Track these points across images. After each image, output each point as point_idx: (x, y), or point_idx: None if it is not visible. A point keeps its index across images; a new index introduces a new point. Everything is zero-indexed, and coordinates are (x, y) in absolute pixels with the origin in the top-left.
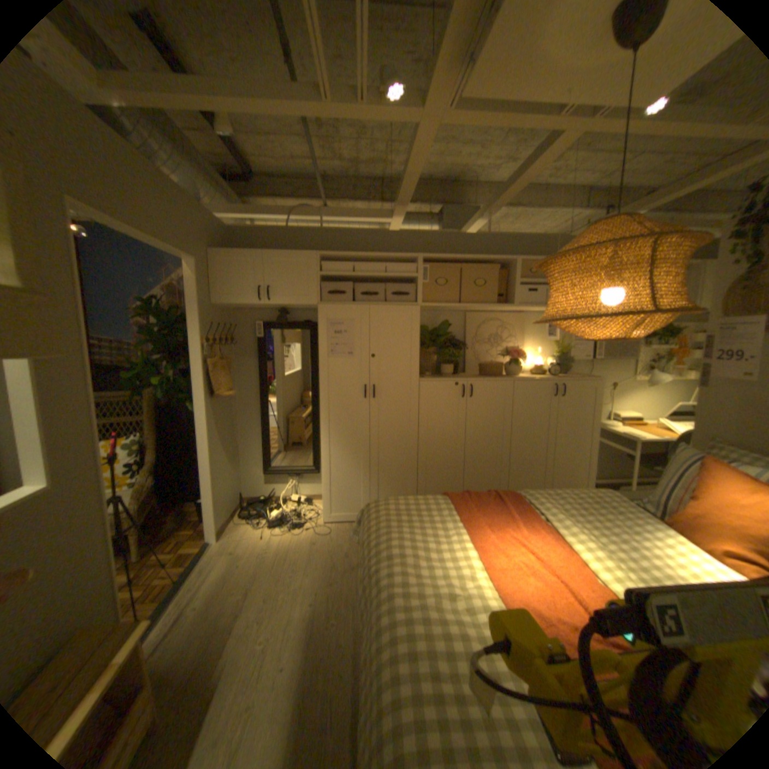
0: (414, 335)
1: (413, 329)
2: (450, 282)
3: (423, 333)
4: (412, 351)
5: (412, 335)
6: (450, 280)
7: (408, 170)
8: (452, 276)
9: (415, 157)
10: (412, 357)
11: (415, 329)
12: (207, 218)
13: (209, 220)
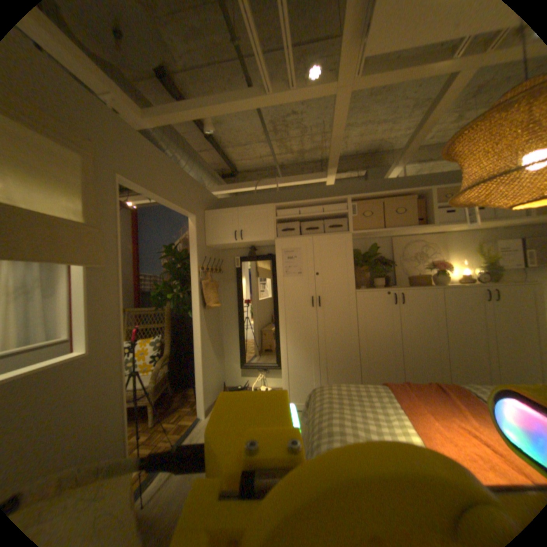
0: (350, 256)
1: (348, 252)
2: (376, 214)
3: (357, 256)
4: (349, 269)
5: (348, 257)
6: (376, 213)
7: (333, 132)
8: (377, 209)
9: (337, 120)
10: (349, 273)
11: (350, 251)
12: (207, 194)
13: (208, 195)
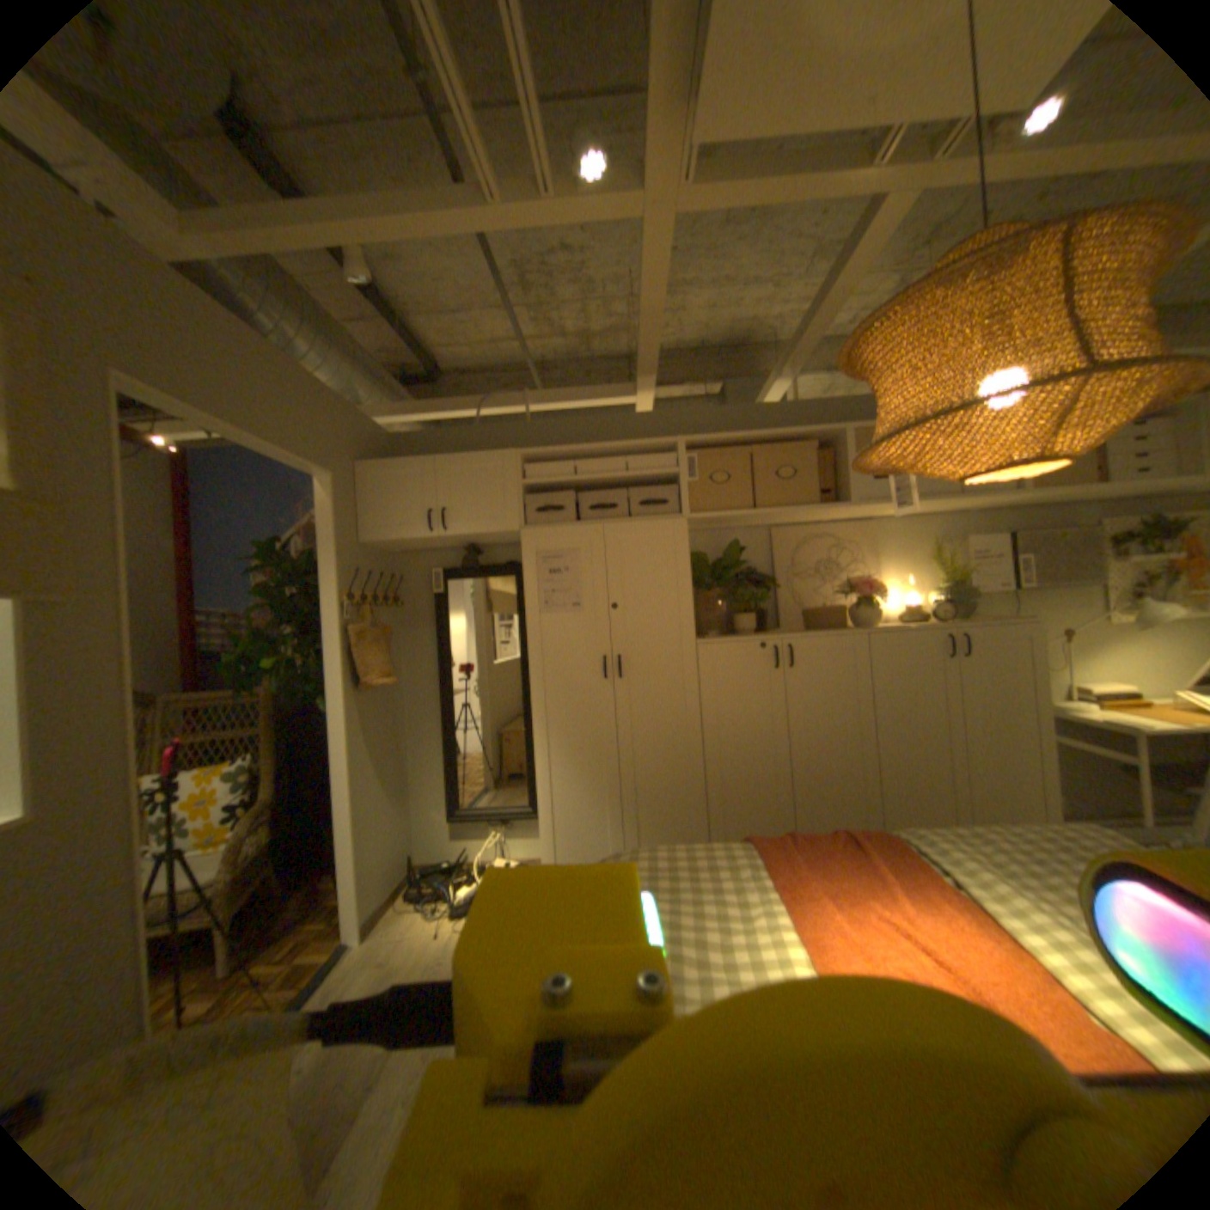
0: (685, 567)
1: (682, 558)
2: (739, 478)
3: (700, 566)
4: (684, 595)
5: (682, 568)
6: (738, 475)
7: (642, 298)
8: (740, 467)
9: (649, 272)
10: (685, 604)
11: (684, 557)
12: (363, 422)
13: (366, 424)
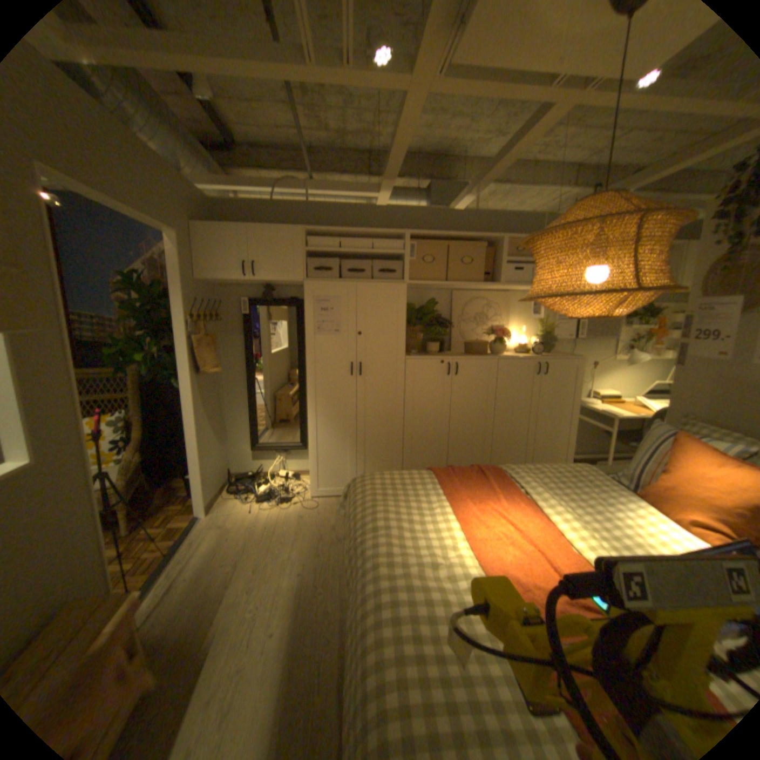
0: (401, 313)
1: (399, 307)
2: (437, 260)
3: (409, 311)
4: (399, 329)
5: (399, 313)
6: (437, 257)
7: (395, 141)
8: (439, 253)
9: (403, 127)
10: (399, 335)
11: (401, 307)
12: (188, 189)
13: (190, 191)
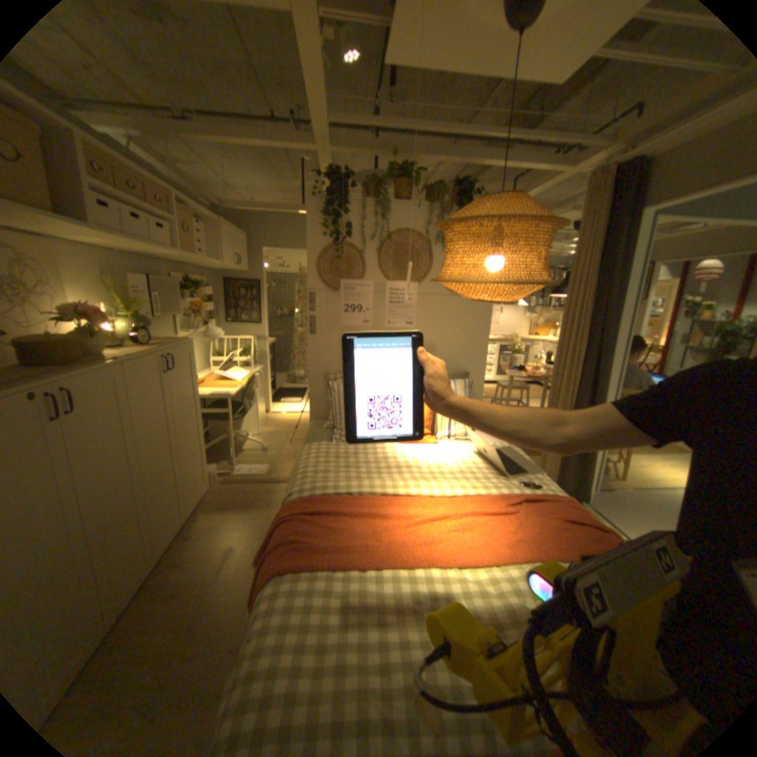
0: None
1: None
2: None
3: None
4: None
5: None
6: None
7: None
8: None
9: None
10: None
11: None
12: None
13: None
